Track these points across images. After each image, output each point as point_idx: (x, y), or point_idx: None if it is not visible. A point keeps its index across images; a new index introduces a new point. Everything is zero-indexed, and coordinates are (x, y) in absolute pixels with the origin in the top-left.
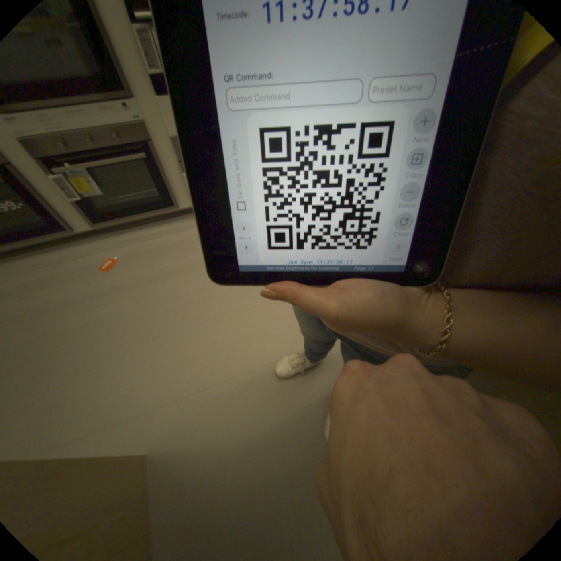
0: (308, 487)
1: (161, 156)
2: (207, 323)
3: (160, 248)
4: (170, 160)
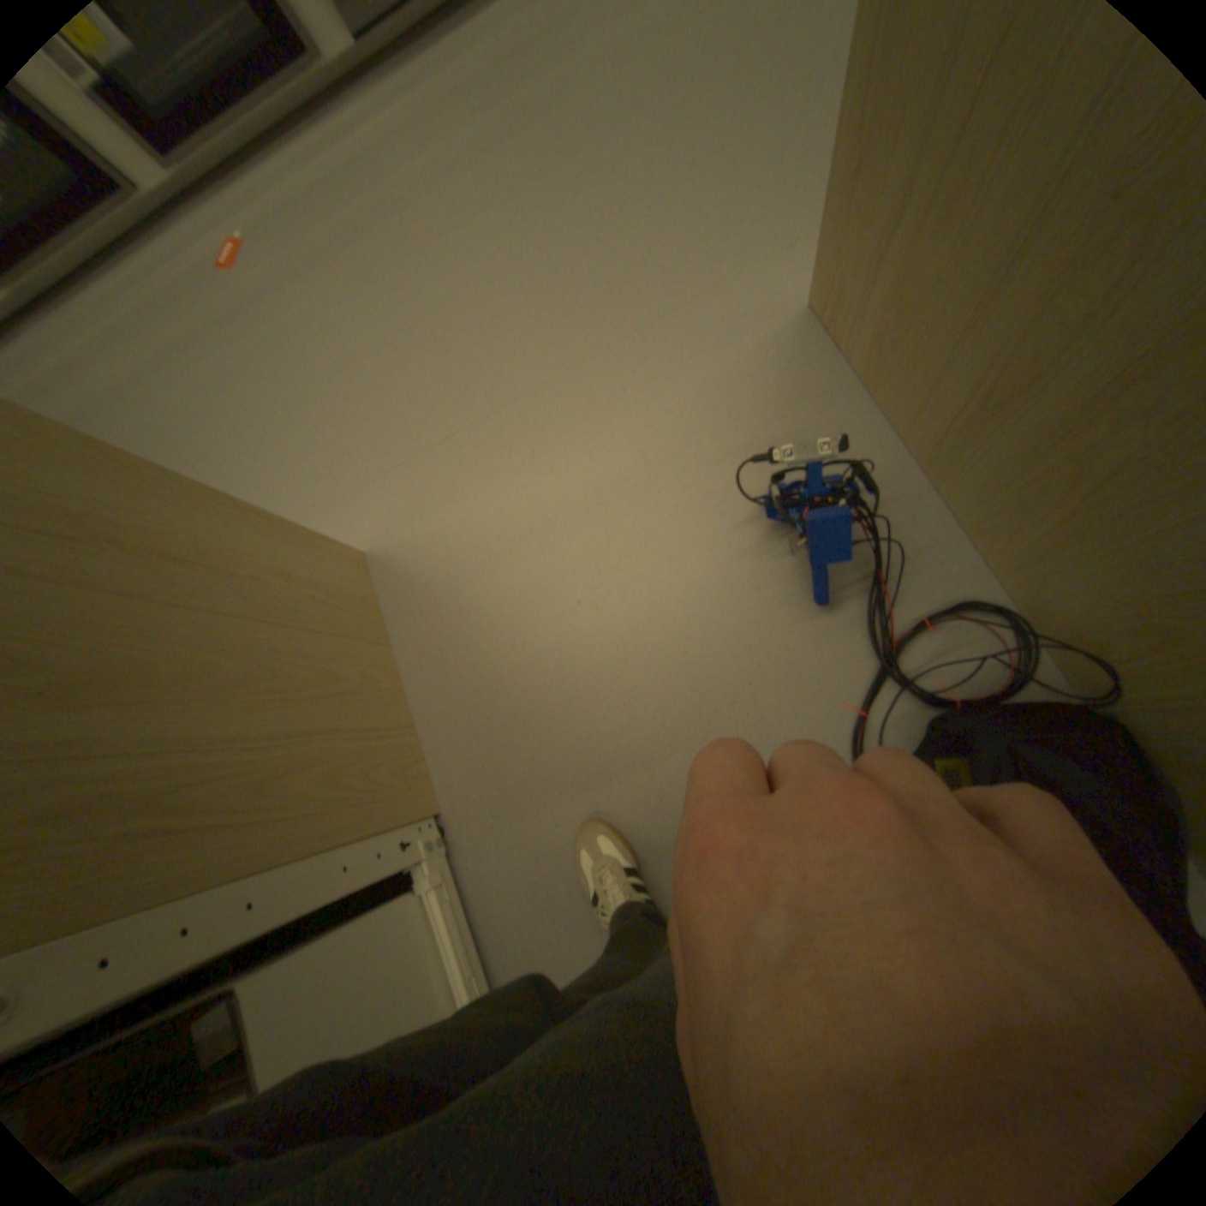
0: (651, 566)
1: None
2: (432, 319)
3: (314, 187)
4: None
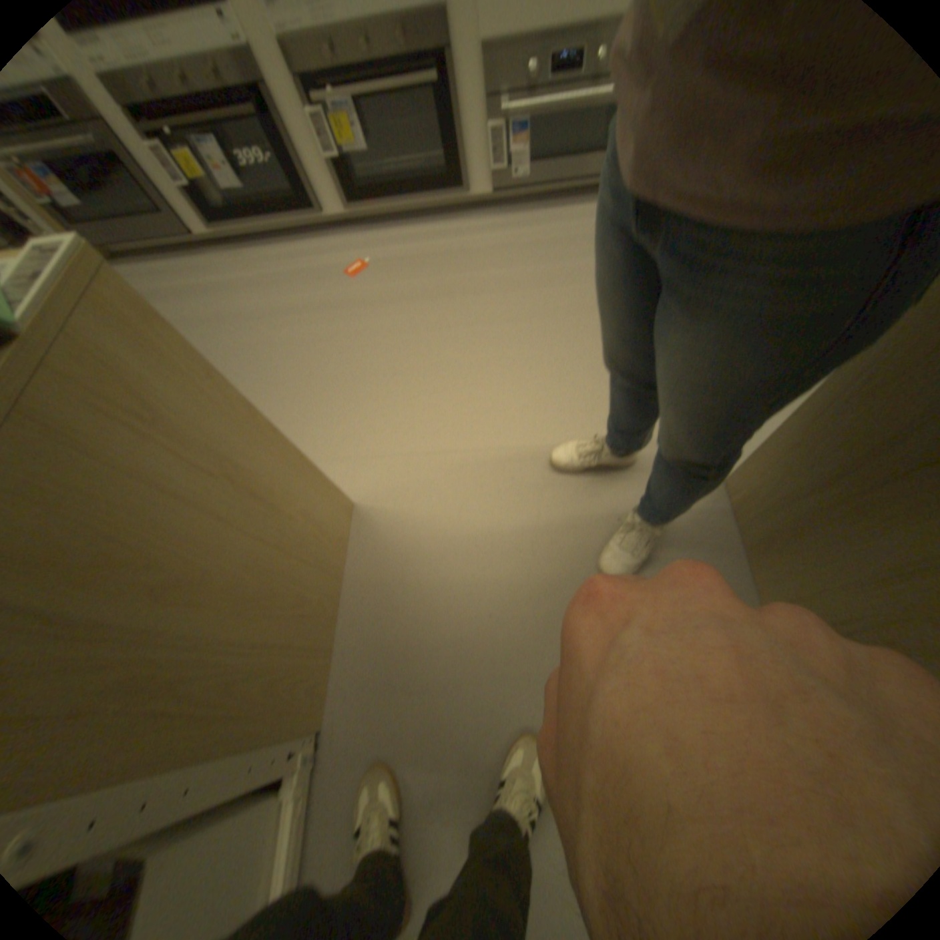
0: (552, 612)
1: (460, 78)
2: (468, 368)
3: (429, 253)
4: (473, 88)
